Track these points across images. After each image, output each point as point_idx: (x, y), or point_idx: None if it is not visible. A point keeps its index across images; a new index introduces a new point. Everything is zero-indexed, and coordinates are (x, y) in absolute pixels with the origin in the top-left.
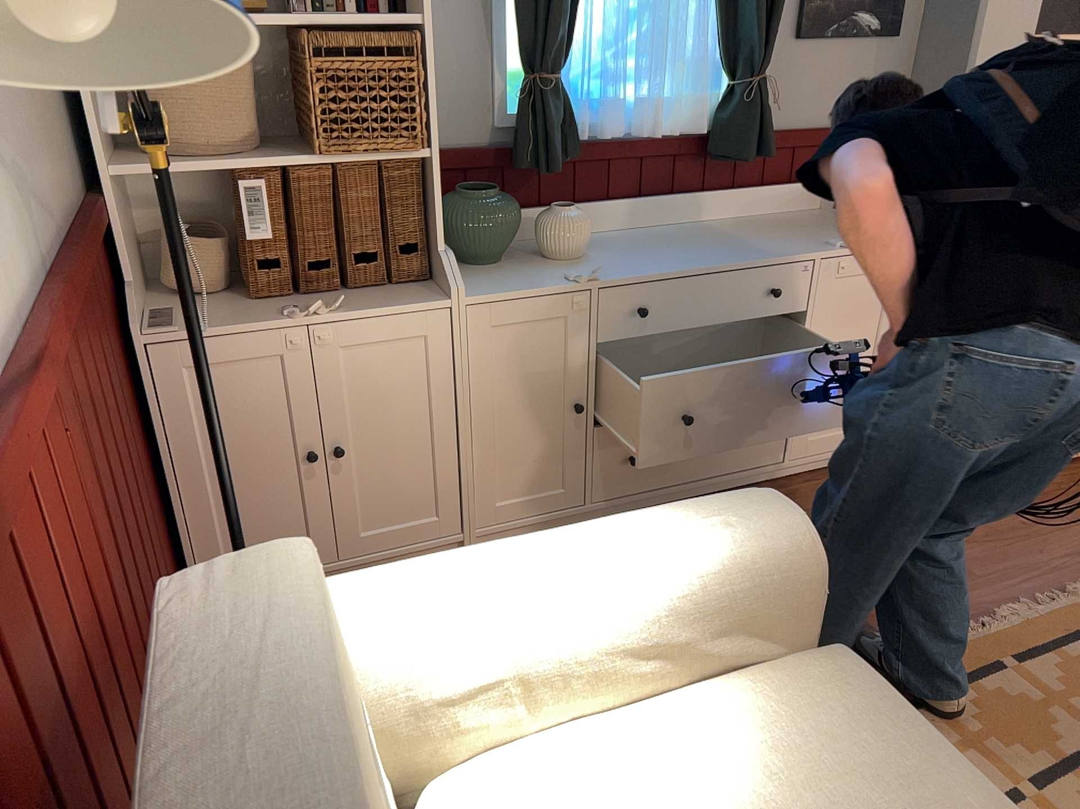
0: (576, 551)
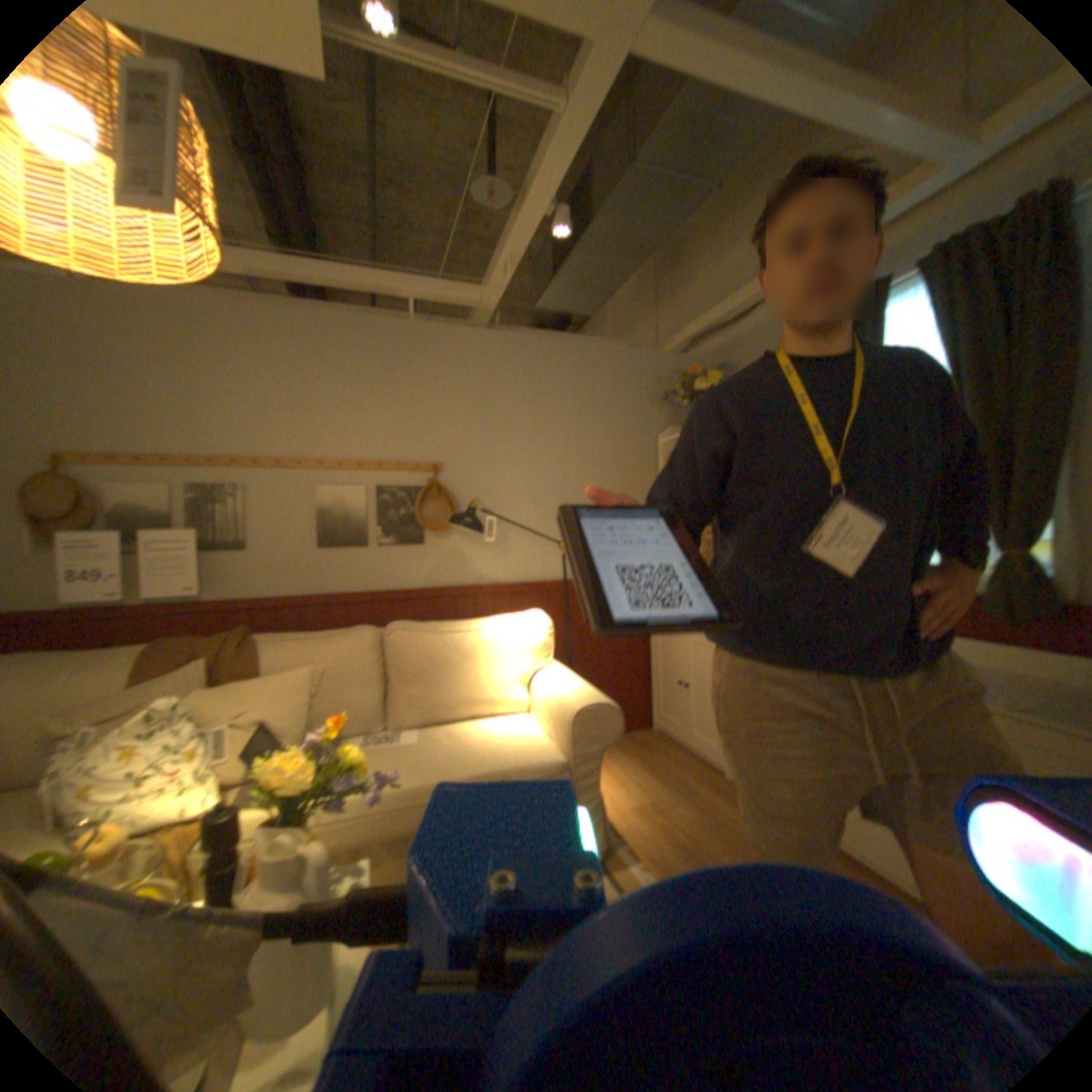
0: (564, 676)
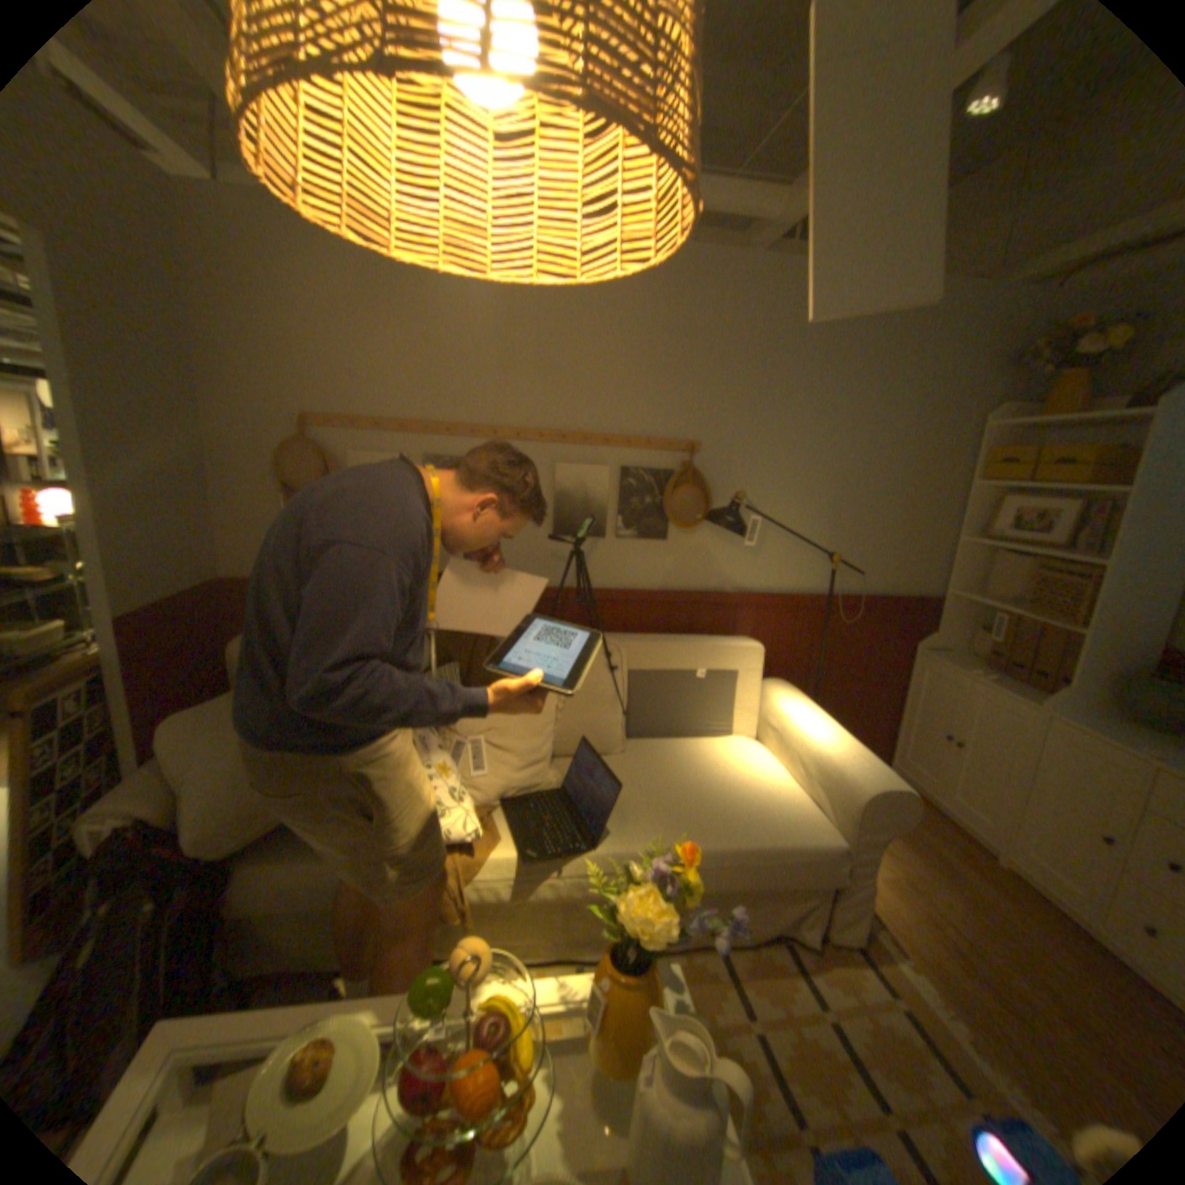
0: (834, 733)
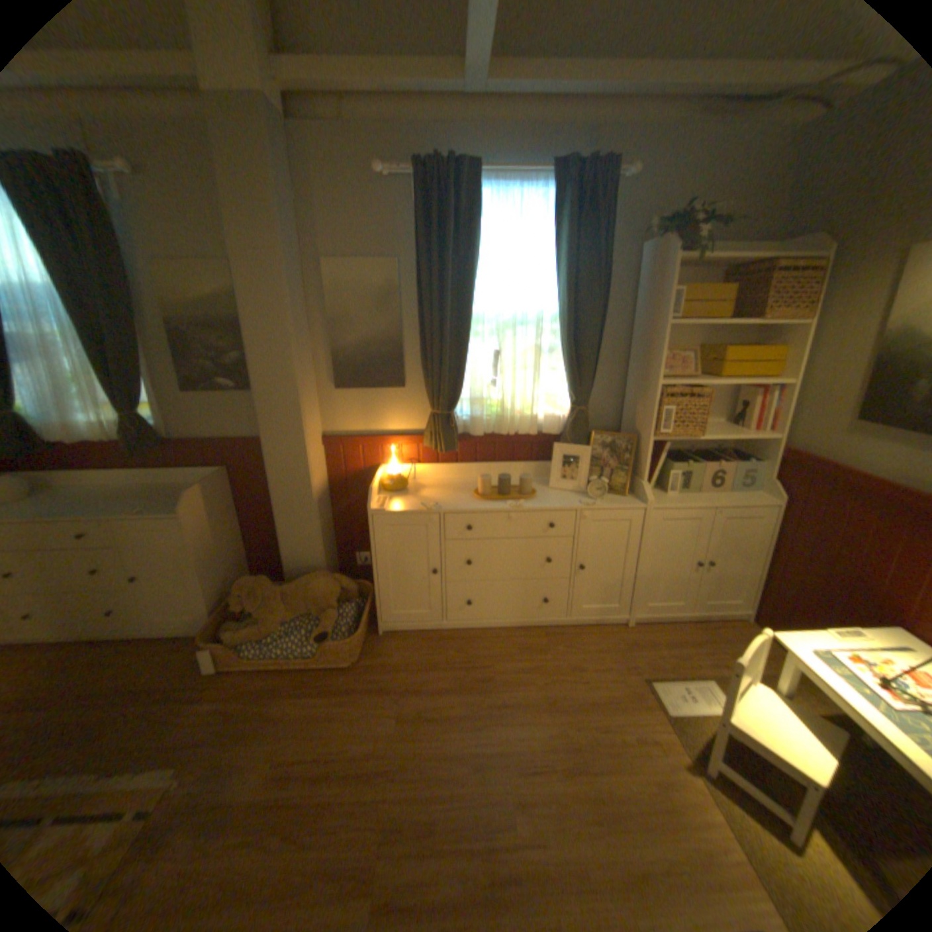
0: None
